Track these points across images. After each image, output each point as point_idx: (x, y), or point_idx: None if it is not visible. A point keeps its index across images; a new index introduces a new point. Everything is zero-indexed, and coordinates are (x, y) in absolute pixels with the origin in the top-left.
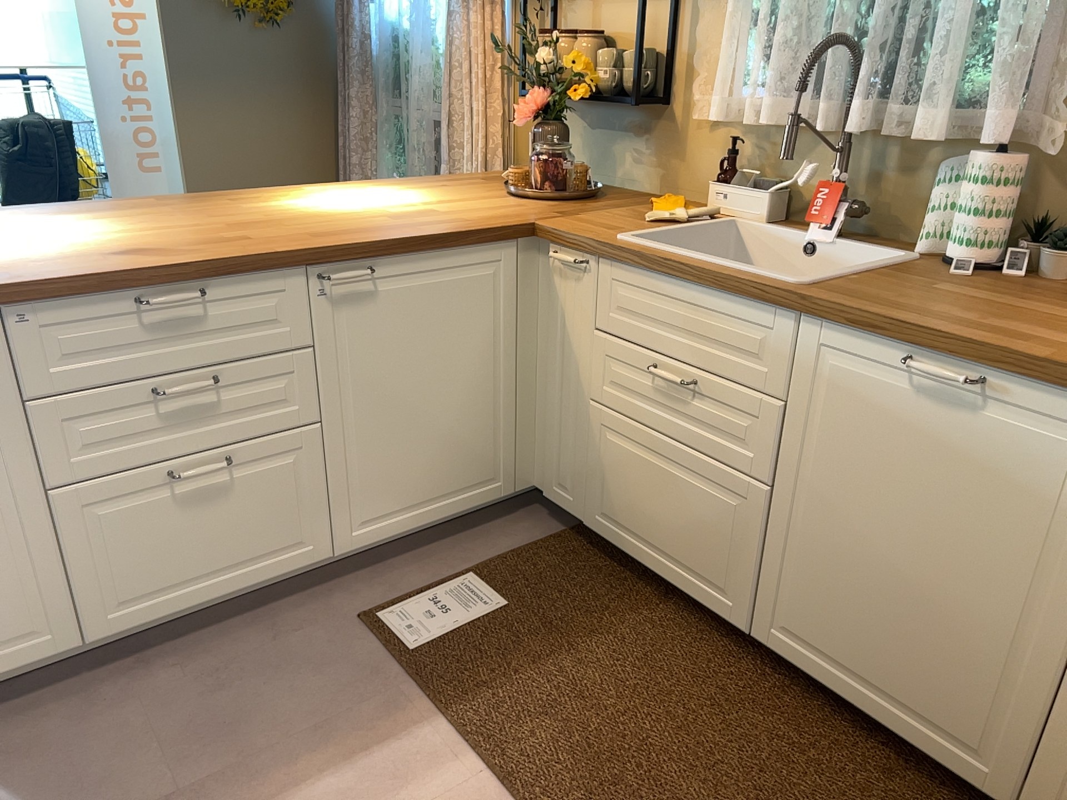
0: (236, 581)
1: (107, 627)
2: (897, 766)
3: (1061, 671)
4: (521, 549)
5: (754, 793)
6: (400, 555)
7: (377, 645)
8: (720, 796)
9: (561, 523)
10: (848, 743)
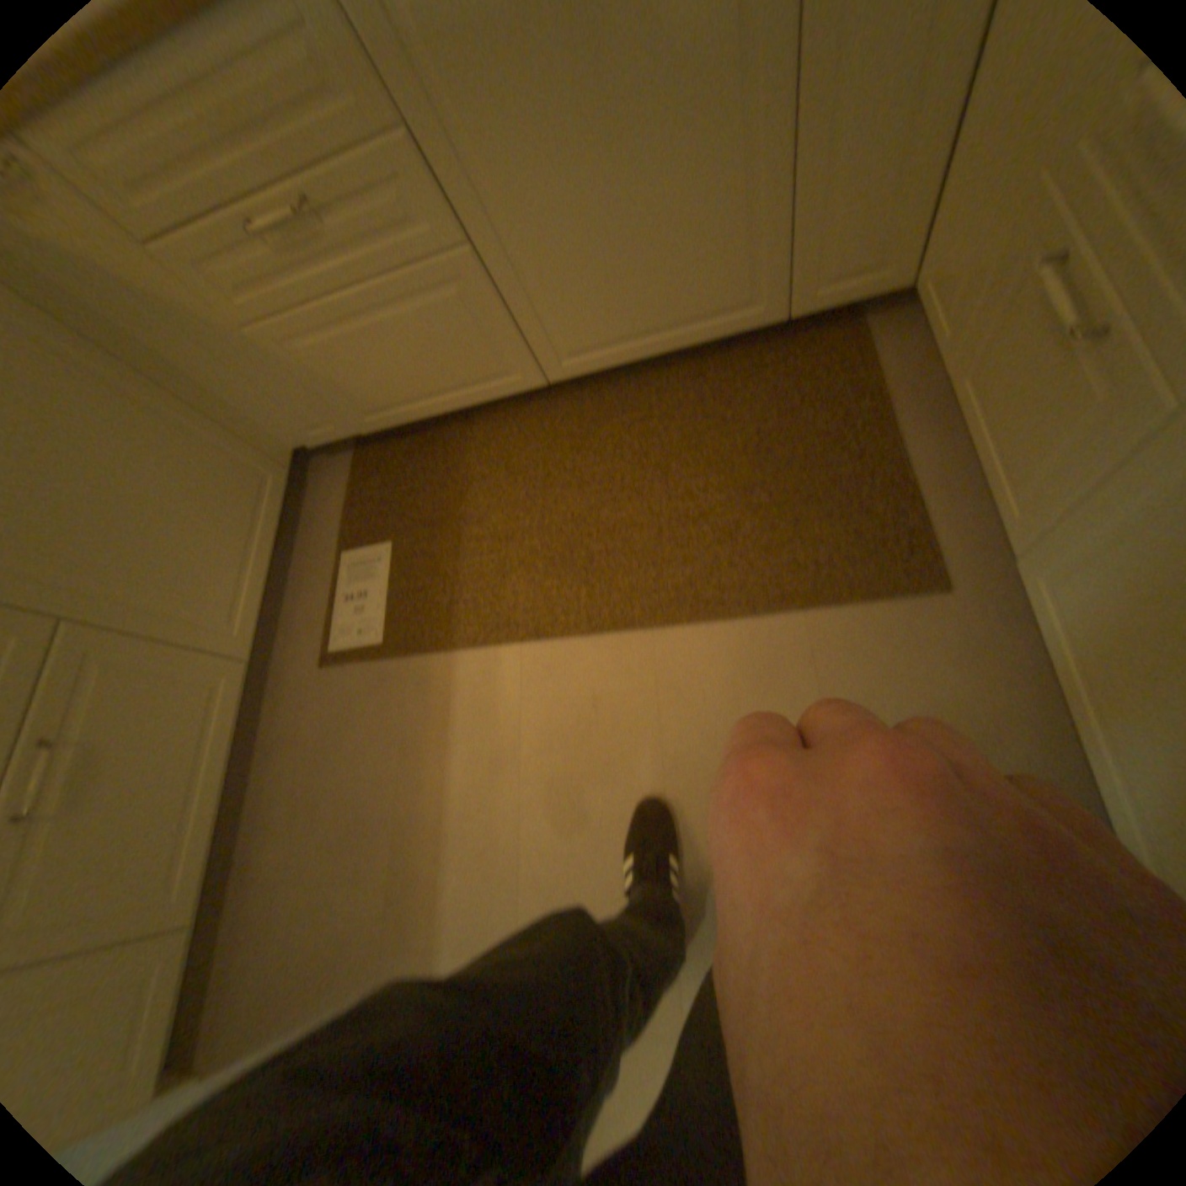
0: (216, 767)
1: (185, 907)
2: (699, 368)
3: (790, 173)
4: (349, 503)
5: (657, 474)
6: (286, 603)
7: (361, 669)
8: (644, 498)
9: (347, 455)
10: (663, 385)
